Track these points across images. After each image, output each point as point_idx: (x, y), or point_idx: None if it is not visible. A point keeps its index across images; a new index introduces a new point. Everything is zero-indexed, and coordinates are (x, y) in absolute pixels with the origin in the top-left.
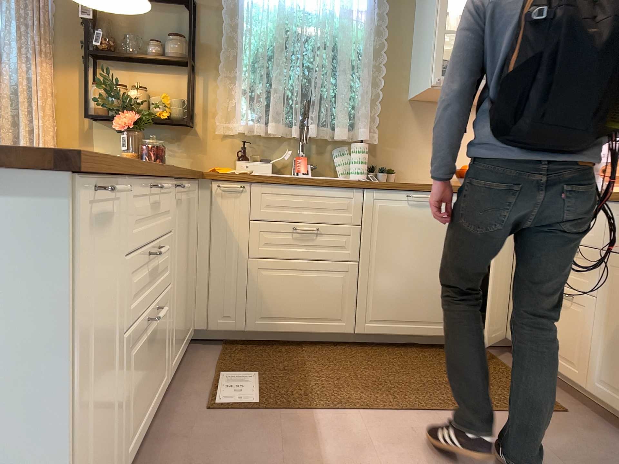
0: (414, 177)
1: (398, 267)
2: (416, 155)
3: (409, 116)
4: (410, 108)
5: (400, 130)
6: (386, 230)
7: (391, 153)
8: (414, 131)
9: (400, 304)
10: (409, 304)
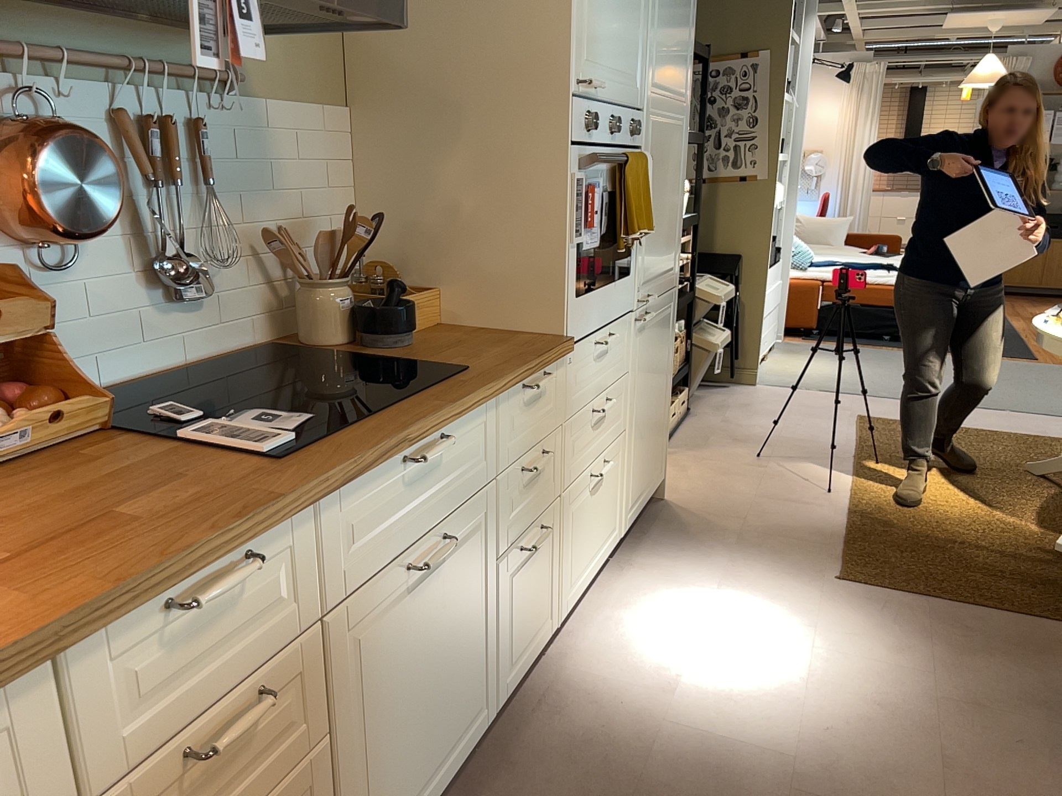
0: None
1: None
2: None
3: None
4: None
5: None
6: None
7: None
8: None
9: None
10: None
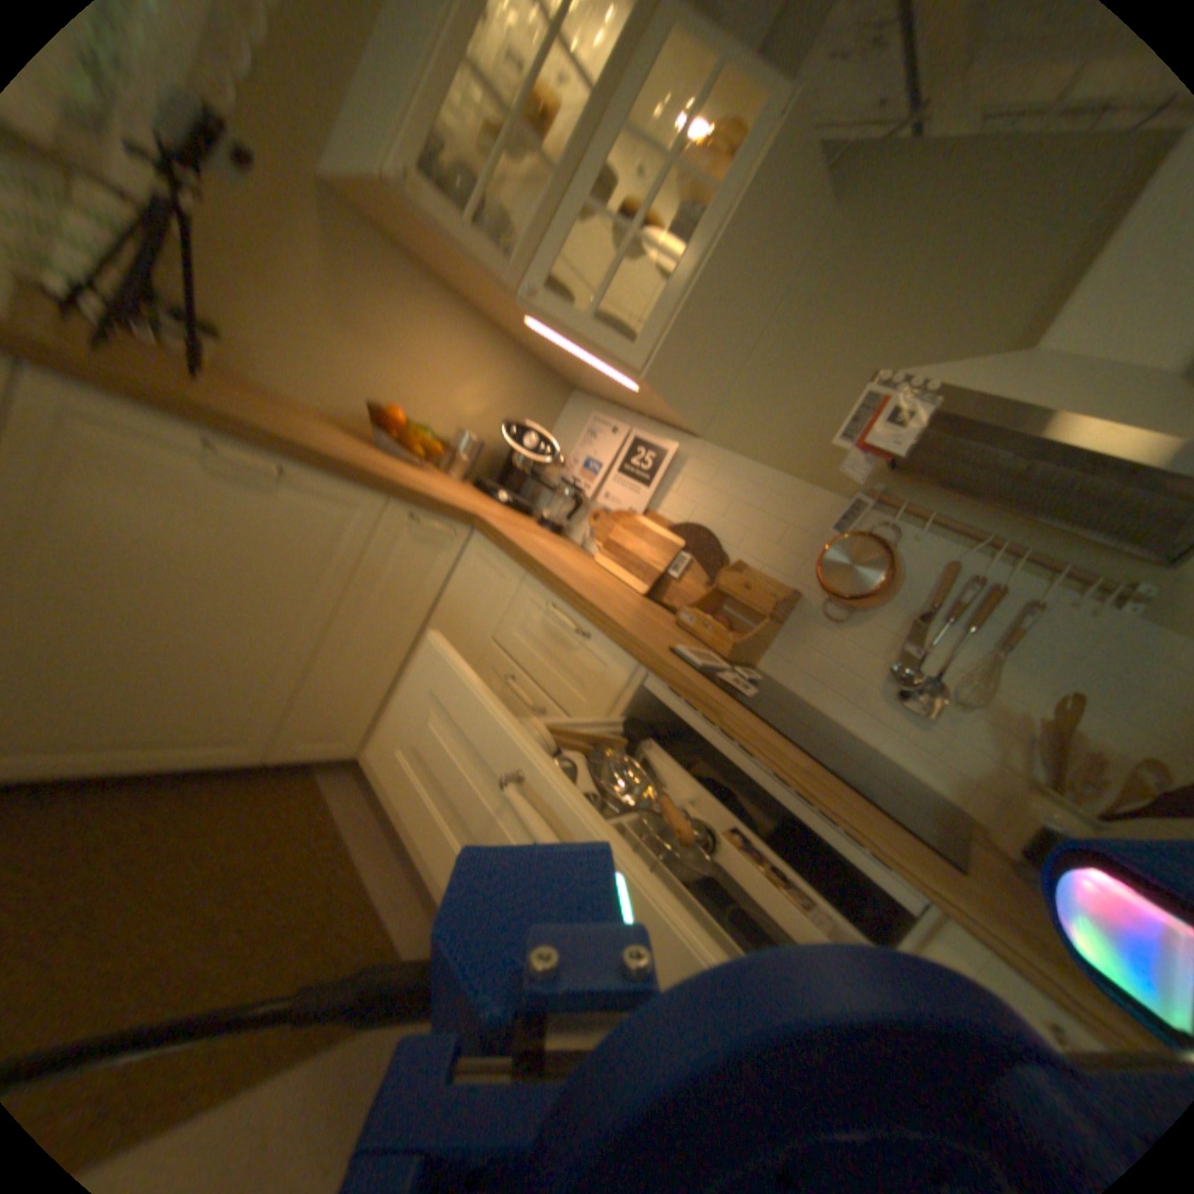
0: (268, 370)
1: (110, 619)
2: (289, 320)
3: (301, 215)
4: (308, 196)
5: (264, 237)
6: (89, 513)
7: (219, 280)
8: (302, 262)
9: (93, 705)
10: (126, 706)
